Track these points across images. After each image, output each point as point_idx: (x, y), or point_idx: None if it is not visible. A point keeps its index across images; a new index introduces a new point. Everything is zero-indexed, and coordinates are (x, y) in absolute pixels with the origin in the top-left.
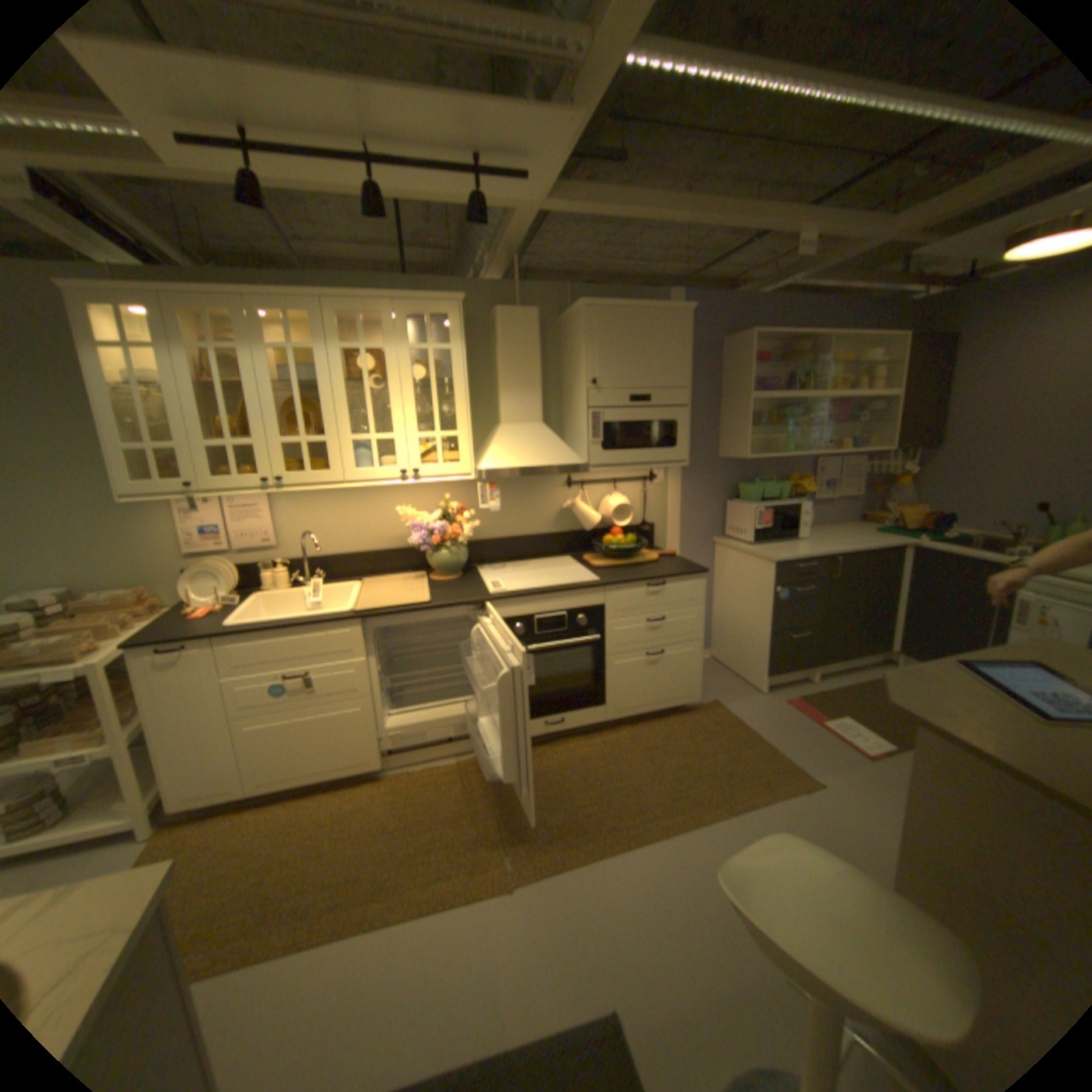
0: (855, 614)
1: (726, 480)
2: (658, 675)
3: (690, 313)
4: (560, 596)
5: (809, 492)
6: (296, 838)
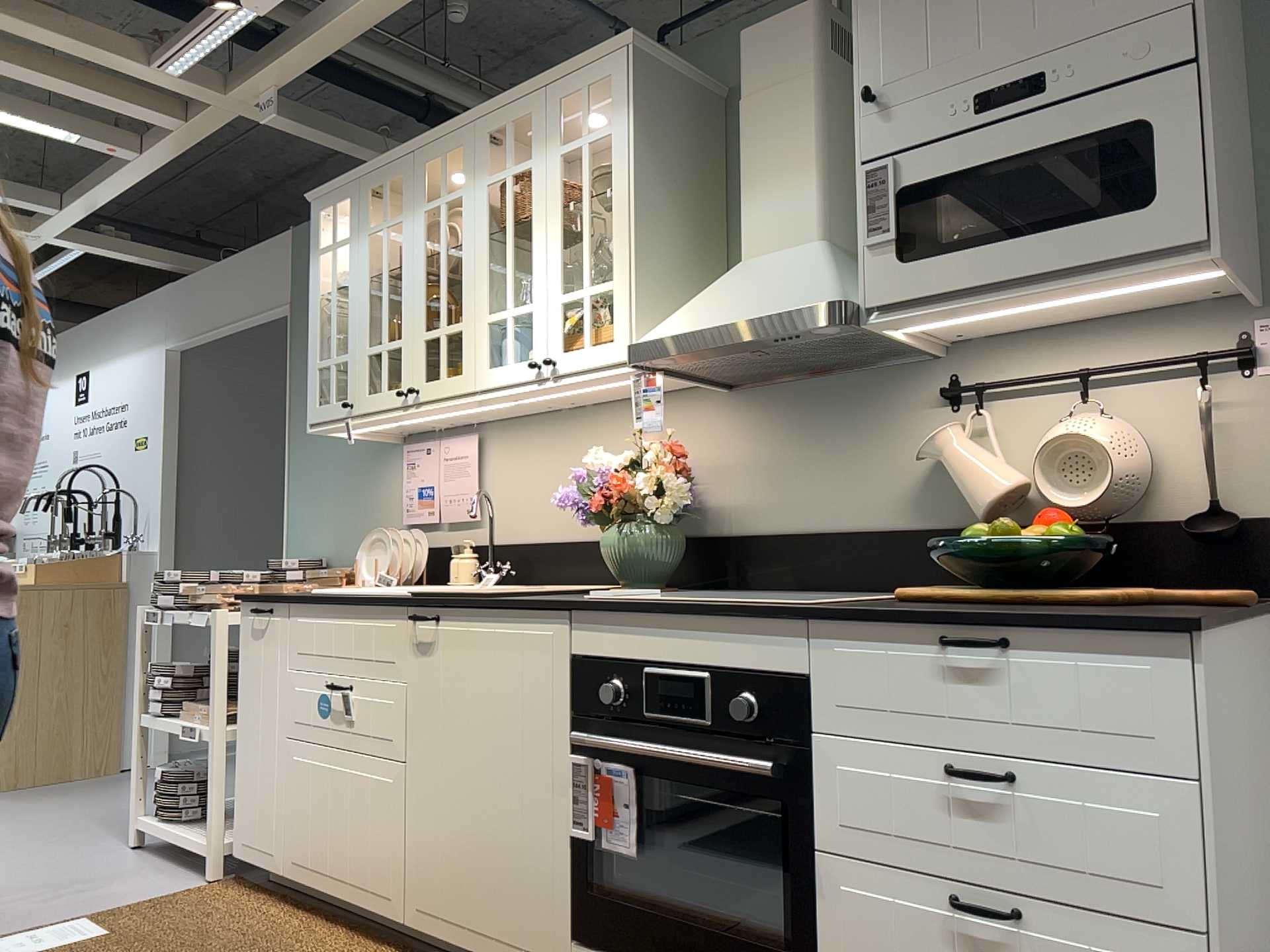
0: None
1: None
2: None
3: None
4: (699, 627)
5: None
6: None
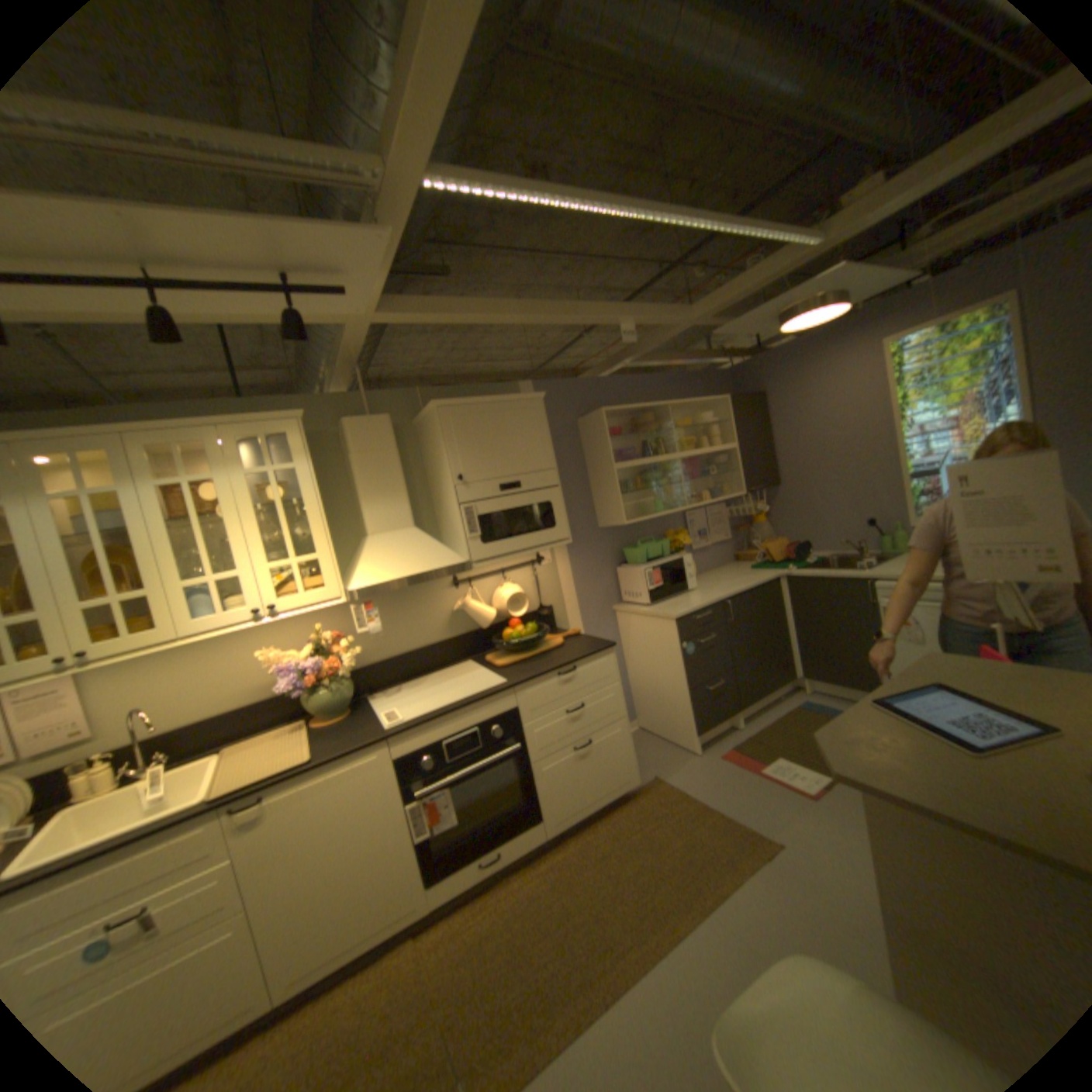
0: (756, 652)
1: (610, 548)
2: (591, 769)
3: (540, 403)
4: (466, 712)
5: (685, 545)
6: None
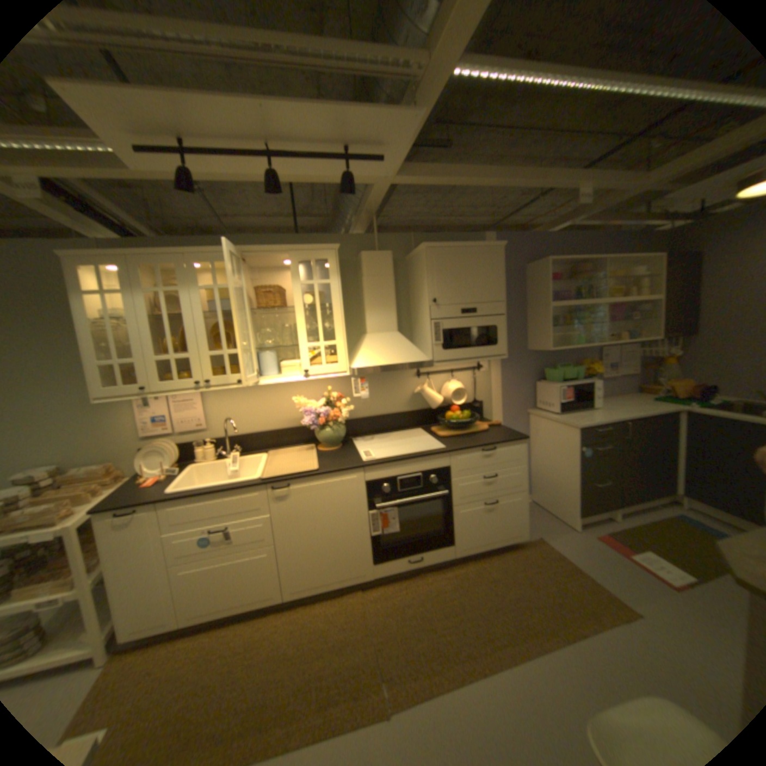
0: (645, 467)
1: (534, 366)
2: (494, 520)
3: (501, 249)
4: (415, 461)
5: (598, 373)
6: (215, 664)
